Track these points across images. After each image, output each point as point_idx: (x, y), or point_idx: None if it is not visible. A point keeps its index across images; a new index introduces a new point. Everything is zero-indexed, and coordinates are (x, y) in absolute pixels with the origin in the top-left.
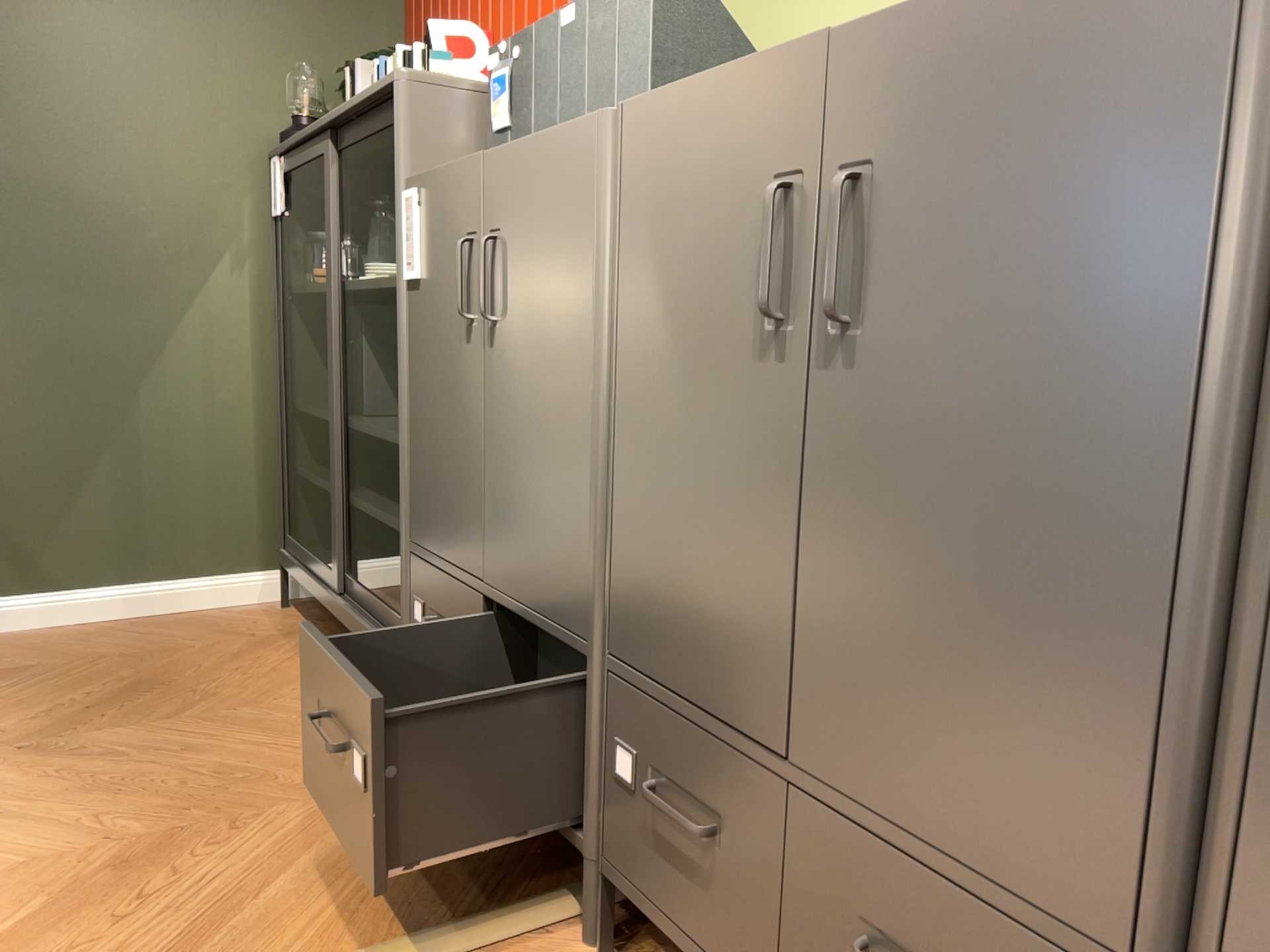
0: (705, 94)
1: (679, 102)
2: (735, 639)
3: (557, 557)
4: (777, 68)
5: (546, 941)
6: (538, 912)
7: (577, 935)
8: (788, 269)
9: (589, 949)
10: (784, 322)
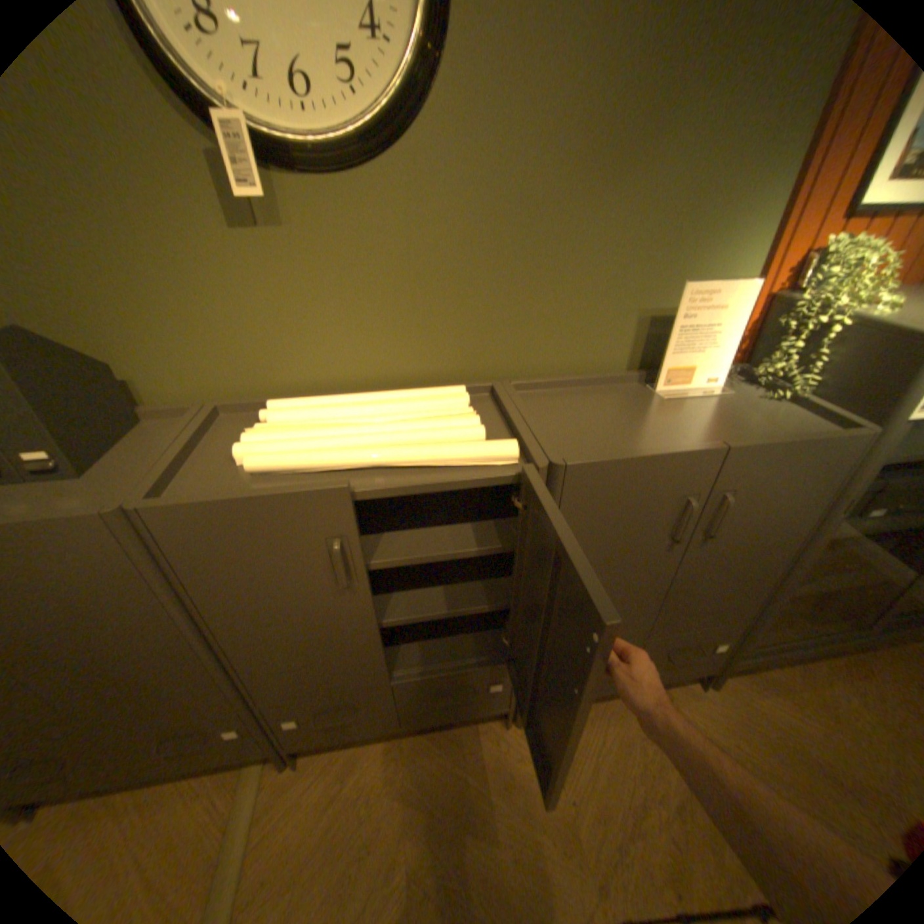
0: (245, 504)
1: (215, 507)
2: (352, 669)
3: (183, 695)
4: (312, 497)
5: (266, 789)
6: (251, 786)
7: (273, 771)
8: (347, 566)
9: (287, 771)
10: (351, 582)
